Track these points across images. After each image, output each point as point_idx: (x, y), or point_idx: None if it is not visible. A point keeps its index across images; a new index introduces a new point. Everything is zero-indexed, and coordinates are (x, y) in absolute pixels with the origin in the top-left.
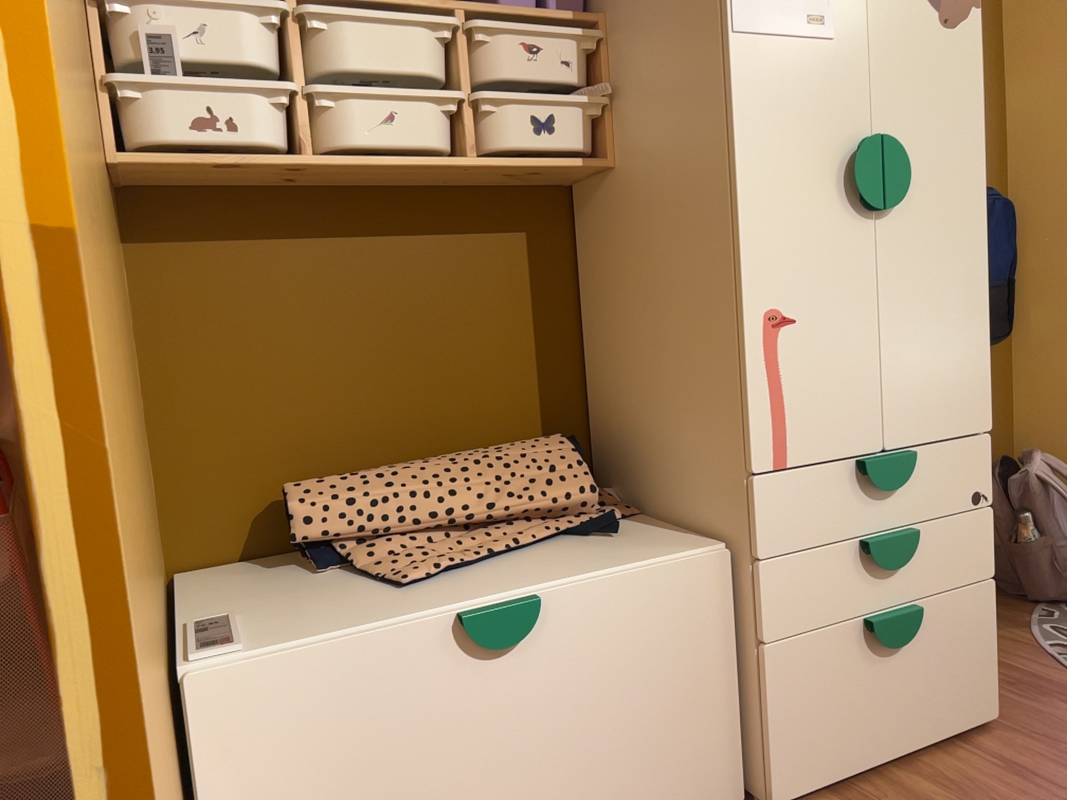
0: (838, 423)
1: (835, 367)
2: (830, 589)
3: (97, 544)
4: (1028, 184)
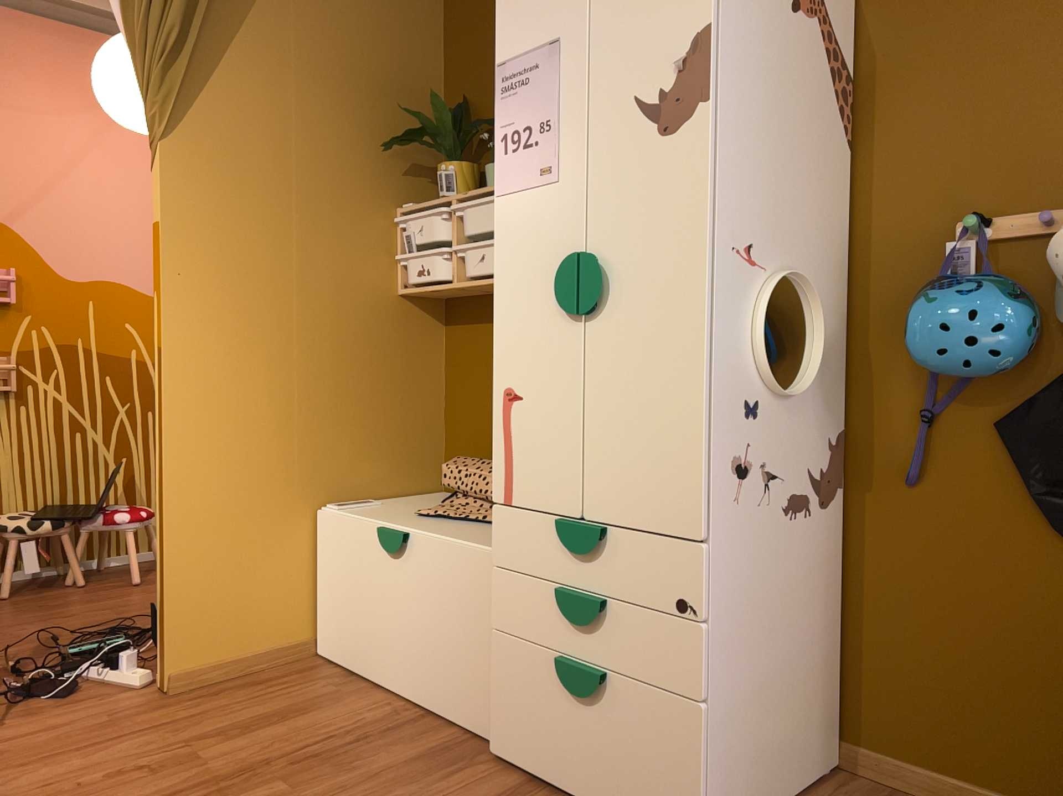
0: (545, 483)
1: (546, 438)
2: (535, 614)
3: (163, 422)
4: None
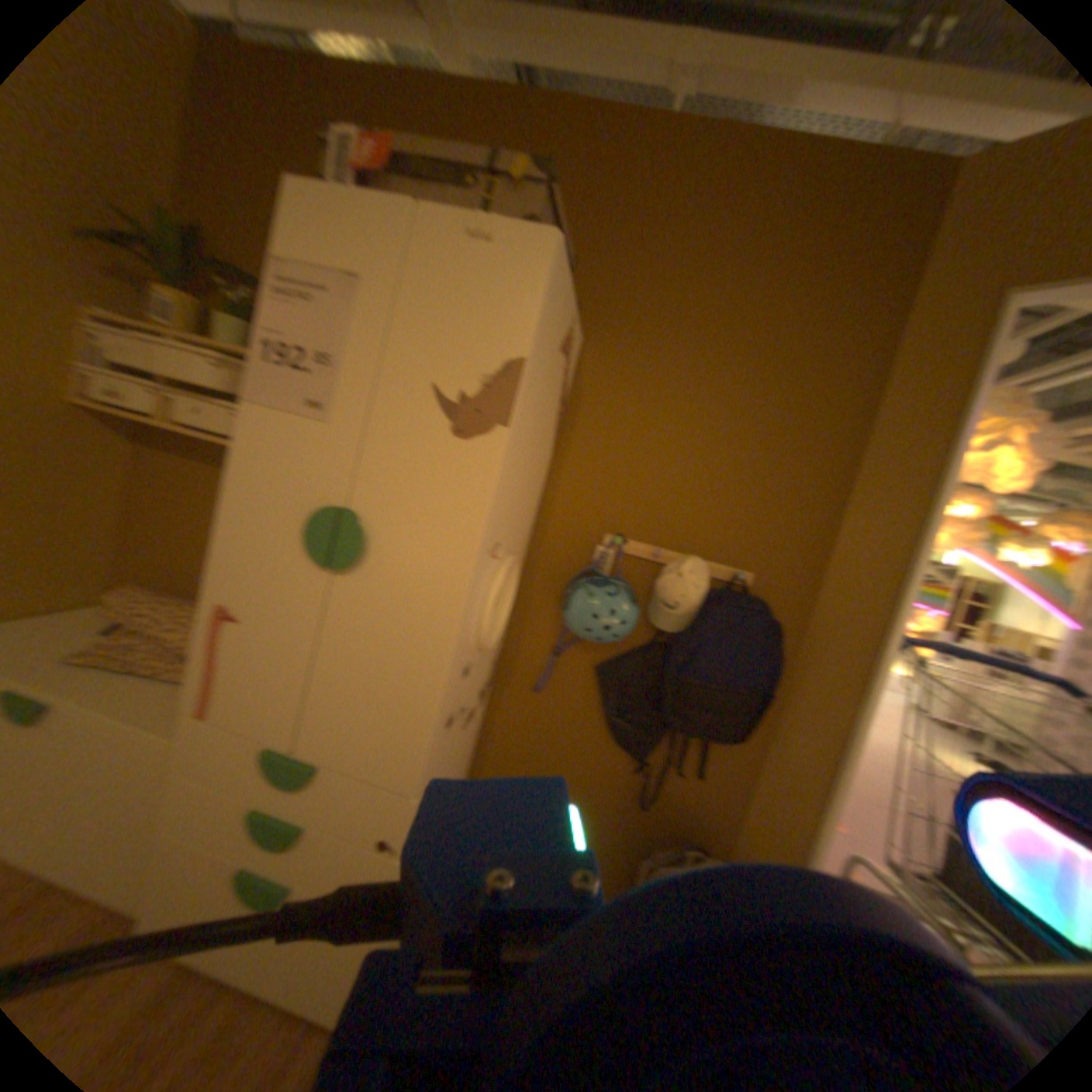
0: (249, 714)
1: (258, 672)
2: (212, 830)
3: None
4: (833, 620)
